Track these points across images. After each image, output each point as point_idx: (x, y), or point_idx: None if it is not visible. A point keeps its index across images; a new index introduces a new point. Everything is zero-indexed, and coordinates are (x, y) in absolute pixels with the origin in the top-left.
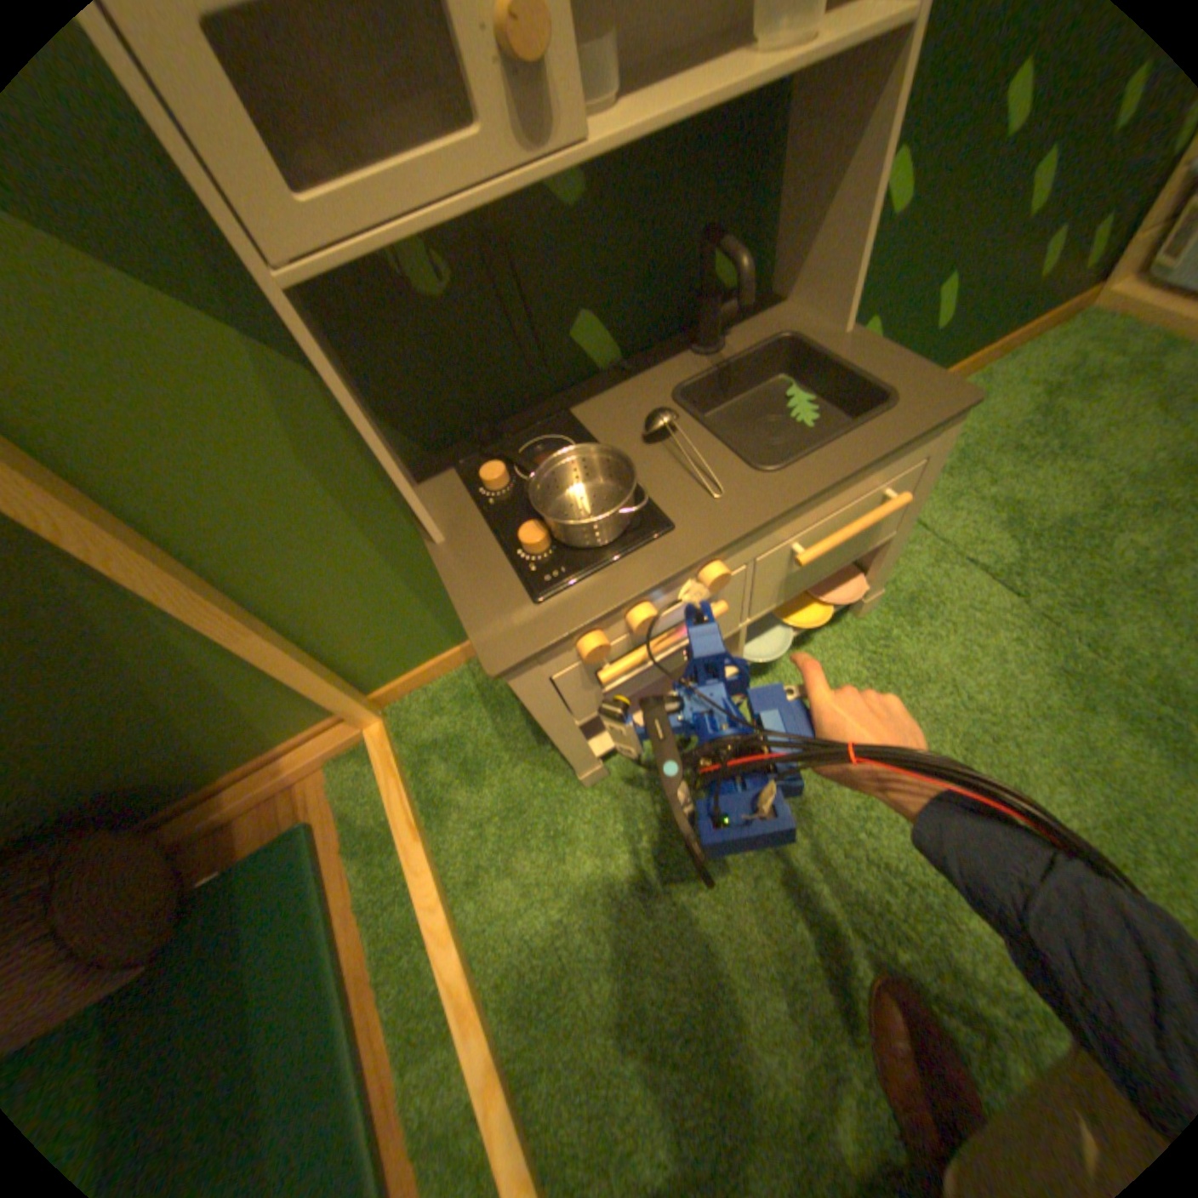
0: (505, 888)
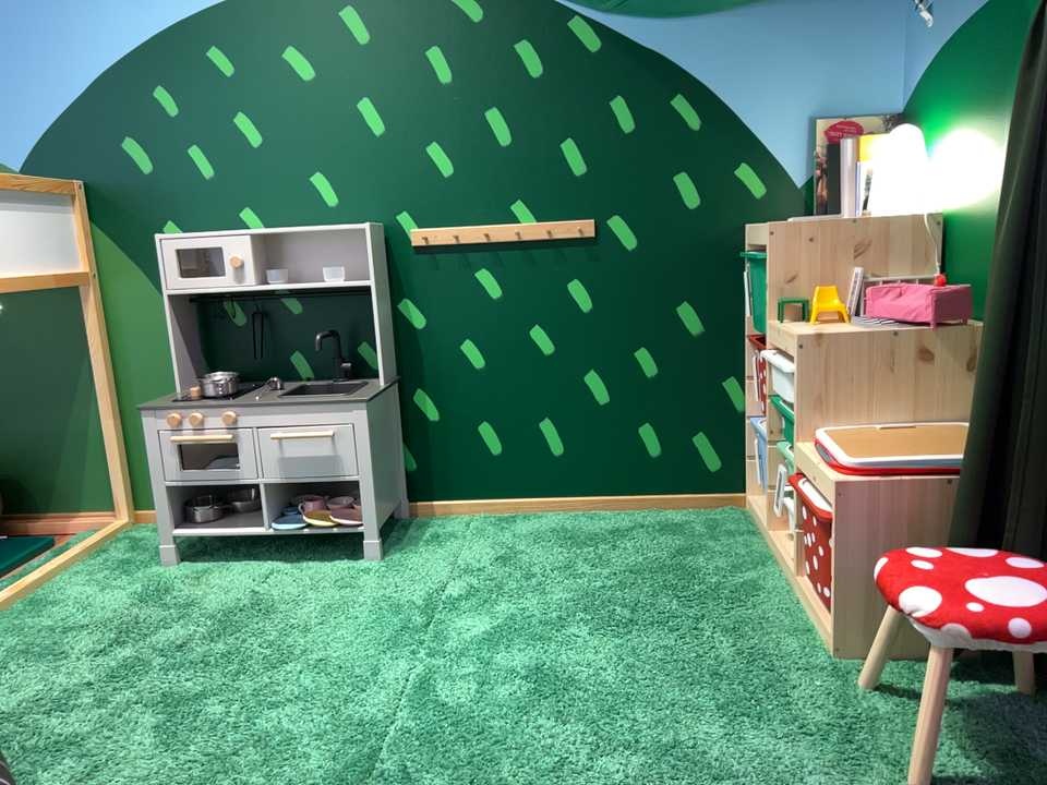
0: (82, 579)
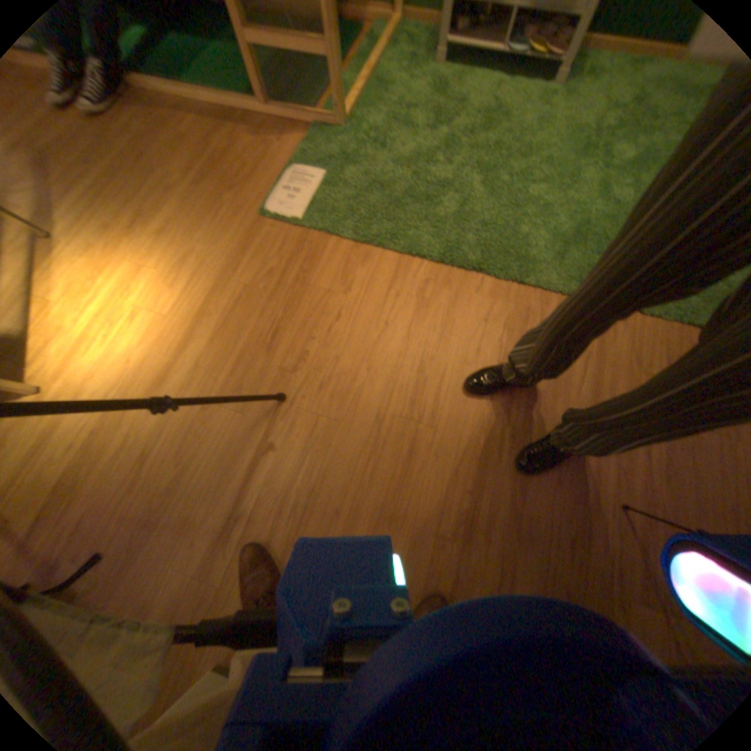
0: (394, 65)
